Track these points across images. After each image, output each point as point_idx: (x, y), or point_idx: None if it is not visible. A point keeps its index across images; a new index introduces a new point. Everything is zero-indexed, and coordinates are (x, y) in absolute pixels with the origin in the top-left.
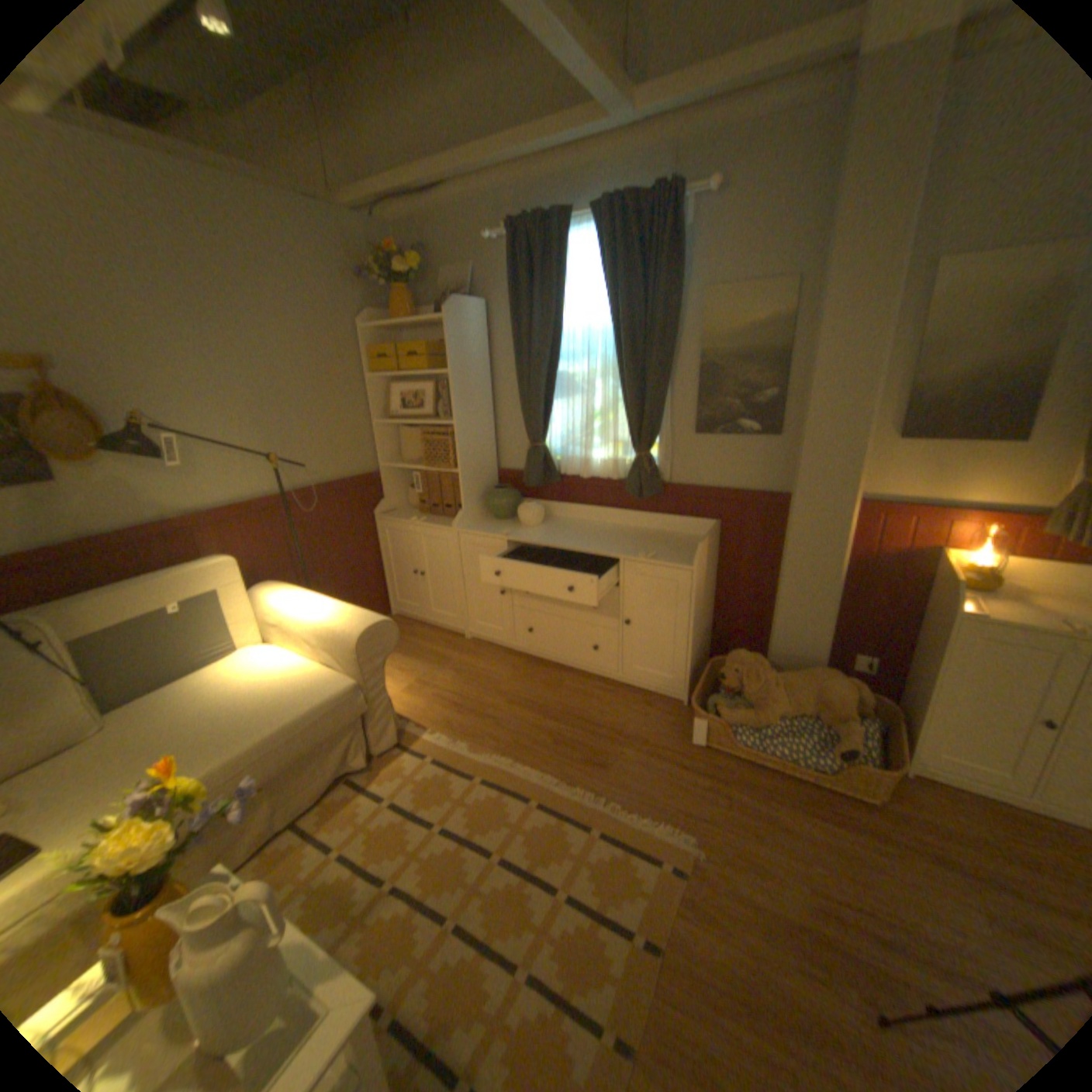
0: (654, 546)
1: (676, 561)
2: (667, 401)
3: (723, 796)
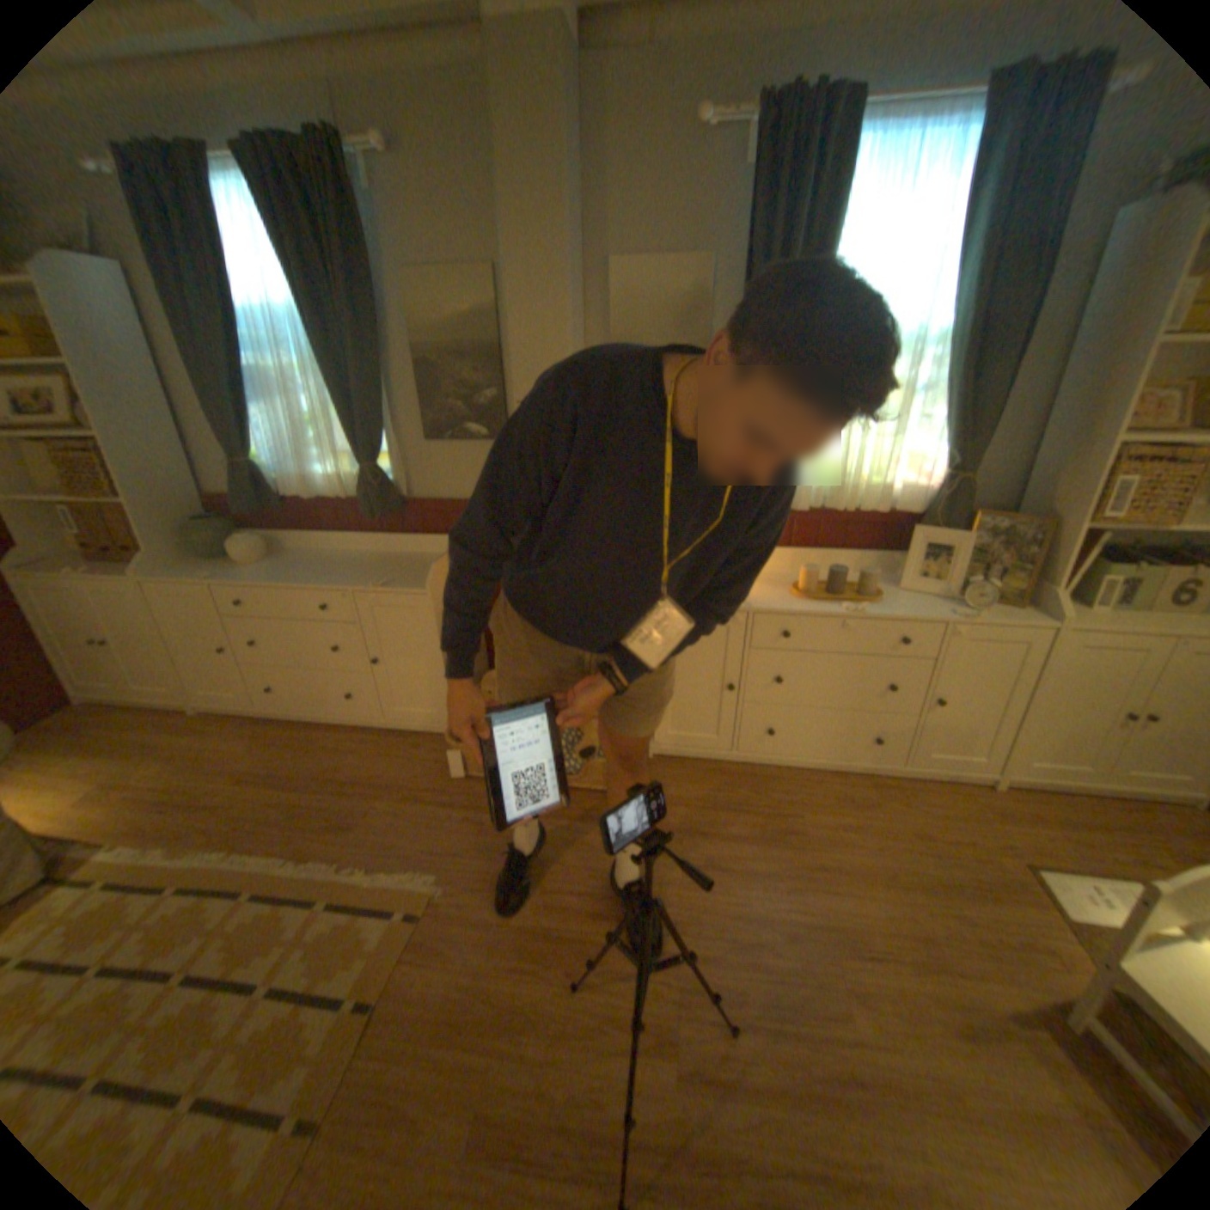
0: (394, 572)
1: (411, 586)
2: (385, 404)
3: (474, 823)
